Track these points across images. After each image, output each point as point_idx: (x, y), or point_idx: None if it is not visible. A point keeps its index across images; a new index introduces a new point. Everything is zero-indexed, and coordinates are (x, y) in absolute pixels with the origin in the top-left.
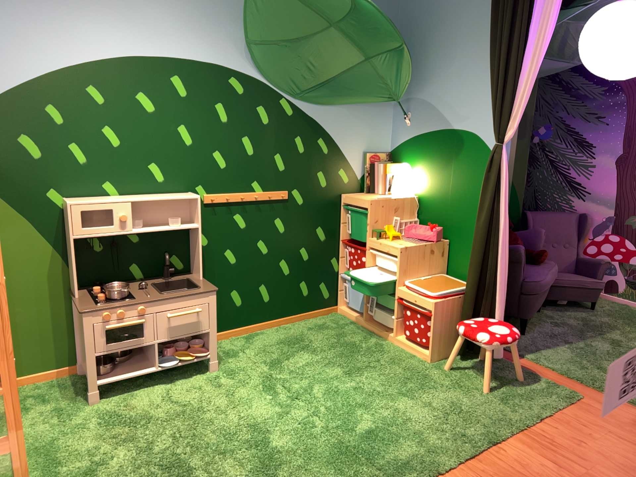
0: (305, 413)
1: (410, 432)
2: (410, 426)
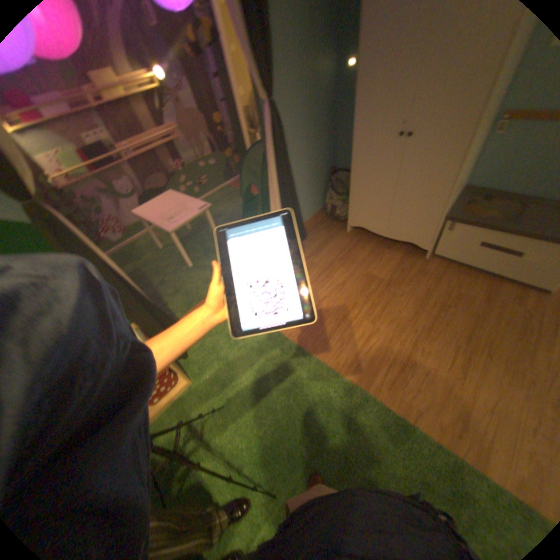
0: (295, 489)
1: (292, 387)
2: (284, 388)
